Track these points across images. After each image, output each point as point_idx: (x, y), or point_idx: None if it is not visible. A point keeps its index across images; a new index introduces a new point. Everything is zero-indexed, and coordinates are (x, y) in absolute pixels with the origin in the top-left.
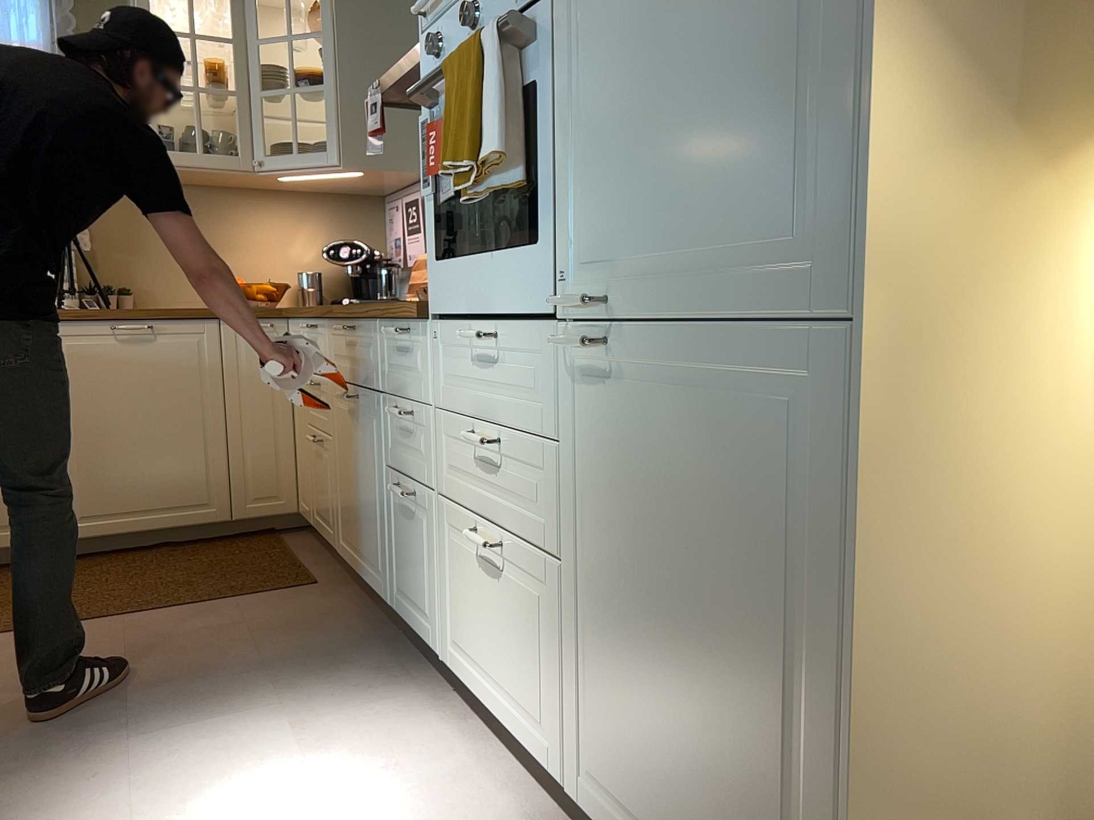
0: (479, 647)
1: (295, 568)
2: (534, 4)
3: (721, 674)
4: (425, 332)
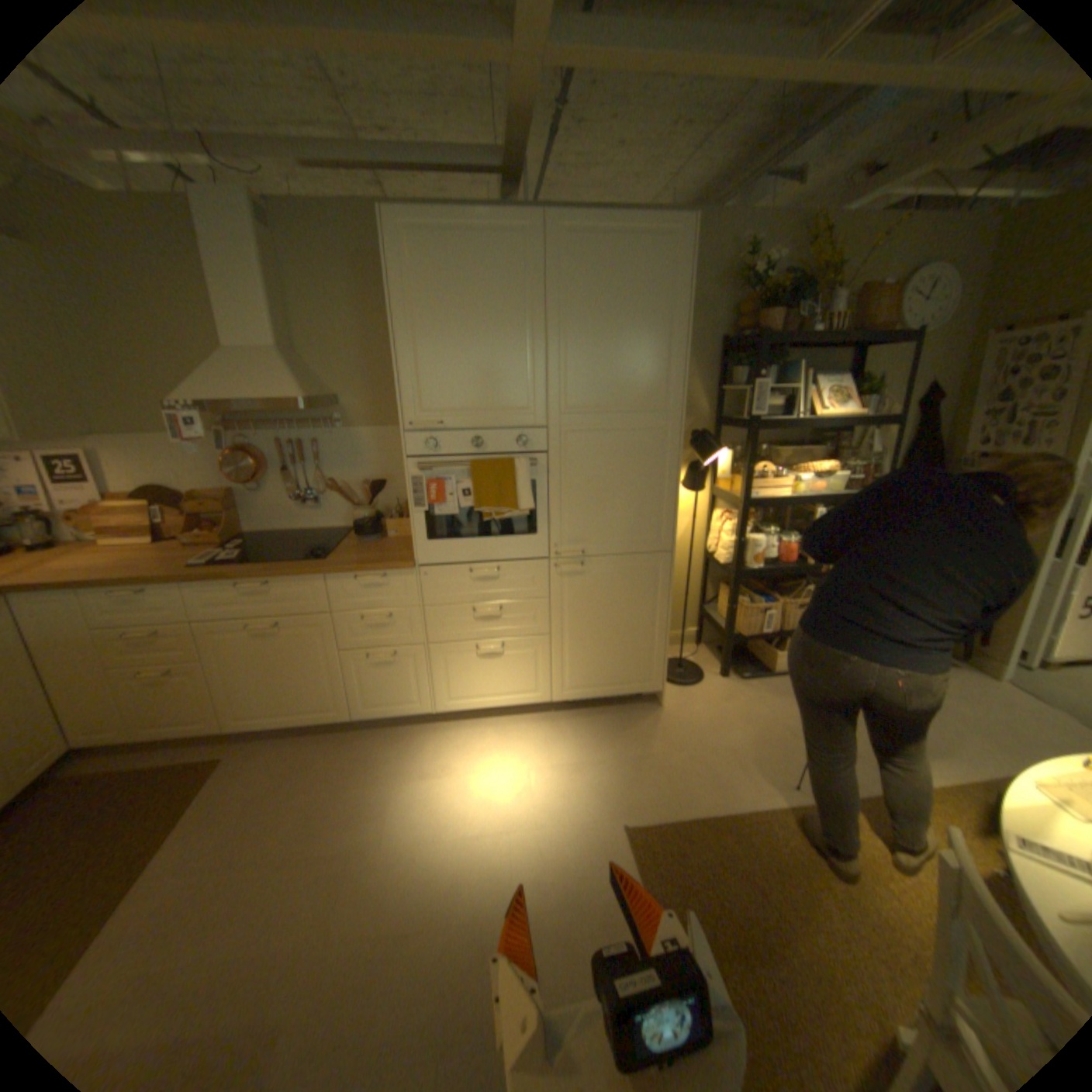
0: (476, 688)
1: (168, 771)
2: (526, 453)
3: (624, 633)
4: (406, 574)
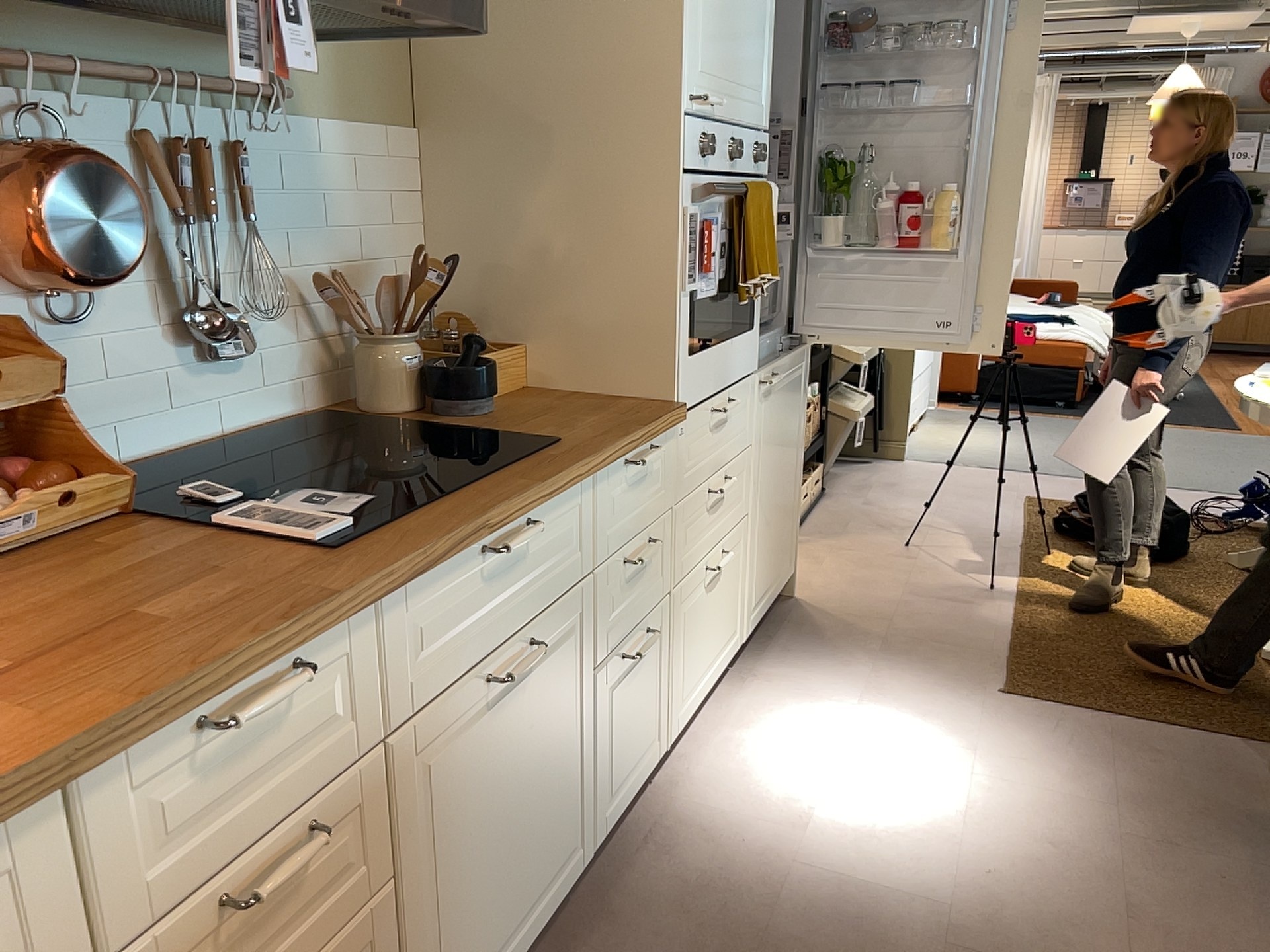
0: (701, 659)
1: None
2: (758, 176)
3: (786, 483)
4: (669, 435)
